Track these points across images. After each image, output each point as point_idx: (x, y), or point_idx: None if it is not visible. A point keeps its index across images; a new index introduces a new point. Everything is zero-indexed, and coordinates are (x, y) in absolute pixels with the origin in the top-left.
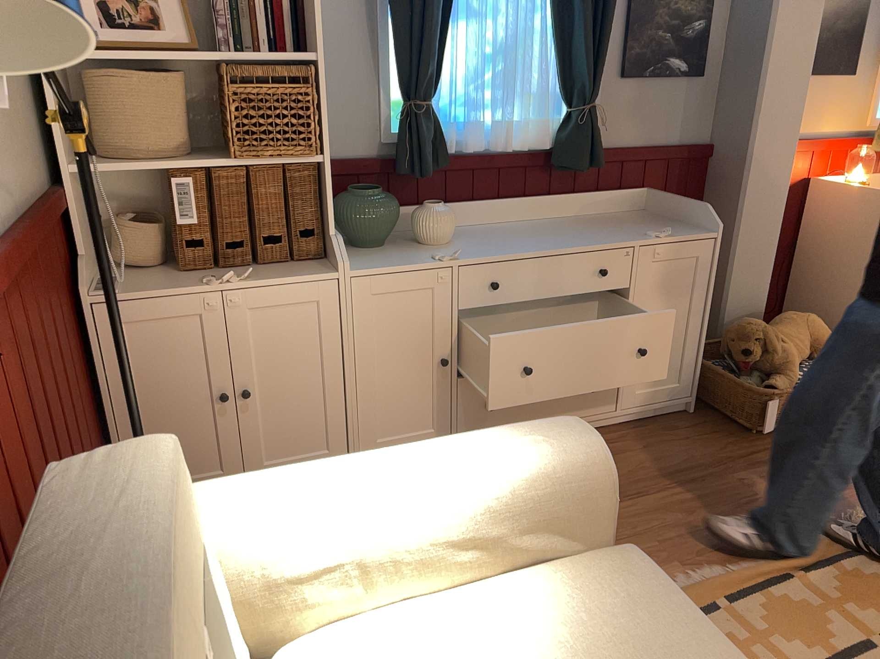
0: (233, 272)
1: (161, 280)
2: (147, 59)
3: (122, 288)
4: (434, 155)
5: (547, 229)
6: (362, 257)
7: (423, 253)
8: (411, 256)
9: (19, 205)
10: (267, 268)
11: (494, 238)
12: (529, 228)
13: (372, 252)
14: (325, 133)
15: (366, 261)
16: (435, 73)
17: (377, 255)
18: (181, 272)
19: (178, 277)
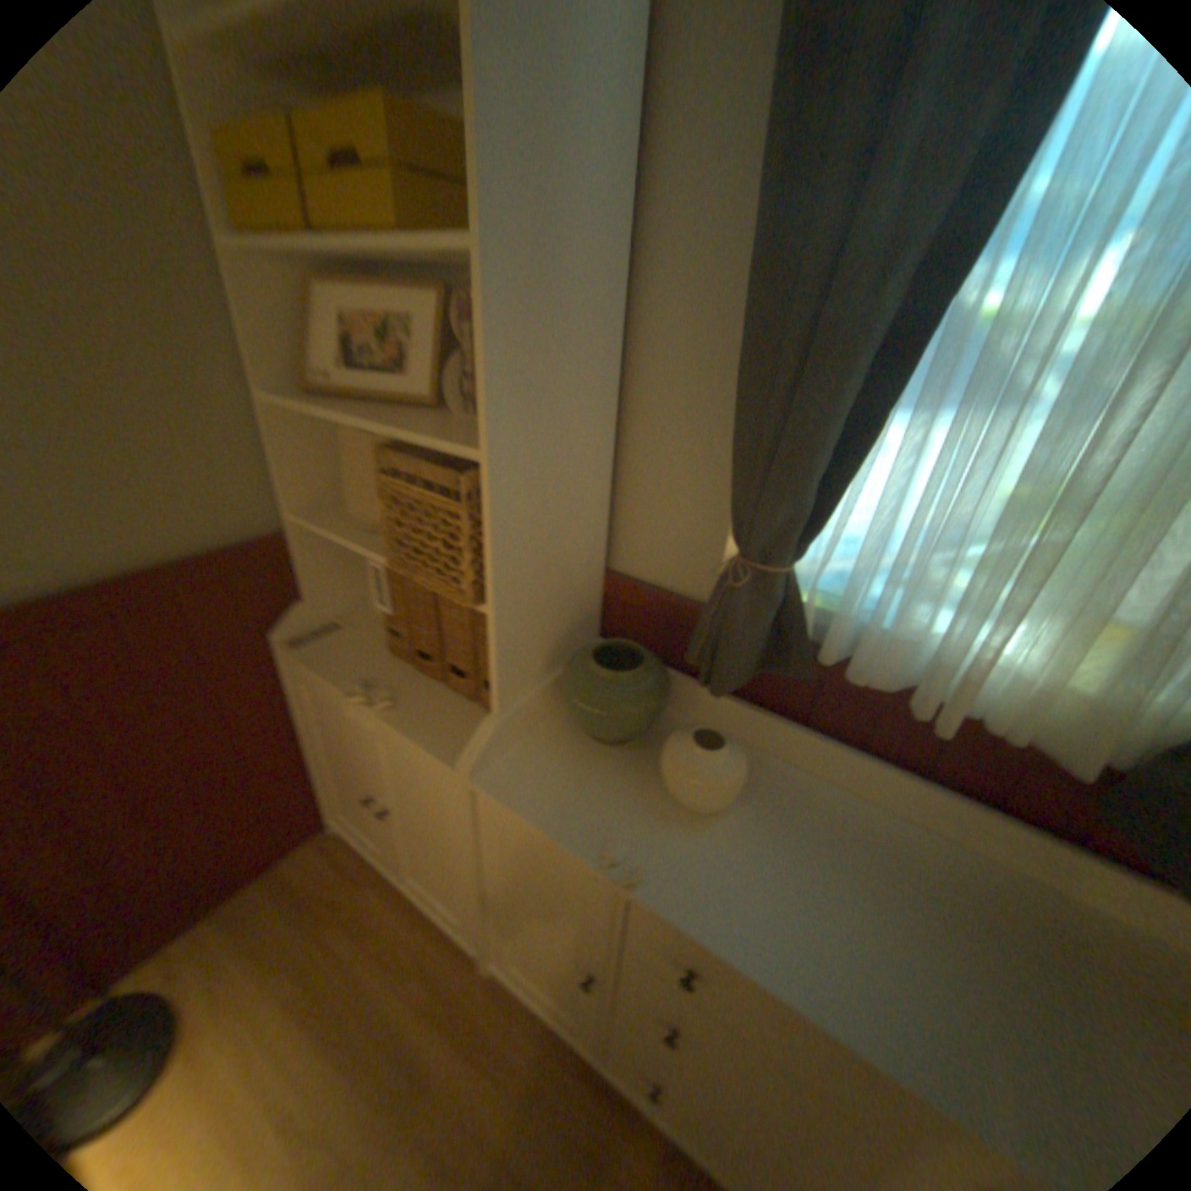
0: (413, 682)
1: (358, 652)
2: (324, 411)
3: (314, 646)
4: (767, 657)
5: (984, 932)
6: (550, 757)
7: (627, 817)
8: (600, 809)
9: (94, 565)
10: (444, 699)
11: (810, 870)
12: (947, 888)
13: (584, 752)
14: (495, 576)
15: (535, 773)
16: (810, 516)
17: (571, 768)
18: (388, 650)
19: (370, 658)
